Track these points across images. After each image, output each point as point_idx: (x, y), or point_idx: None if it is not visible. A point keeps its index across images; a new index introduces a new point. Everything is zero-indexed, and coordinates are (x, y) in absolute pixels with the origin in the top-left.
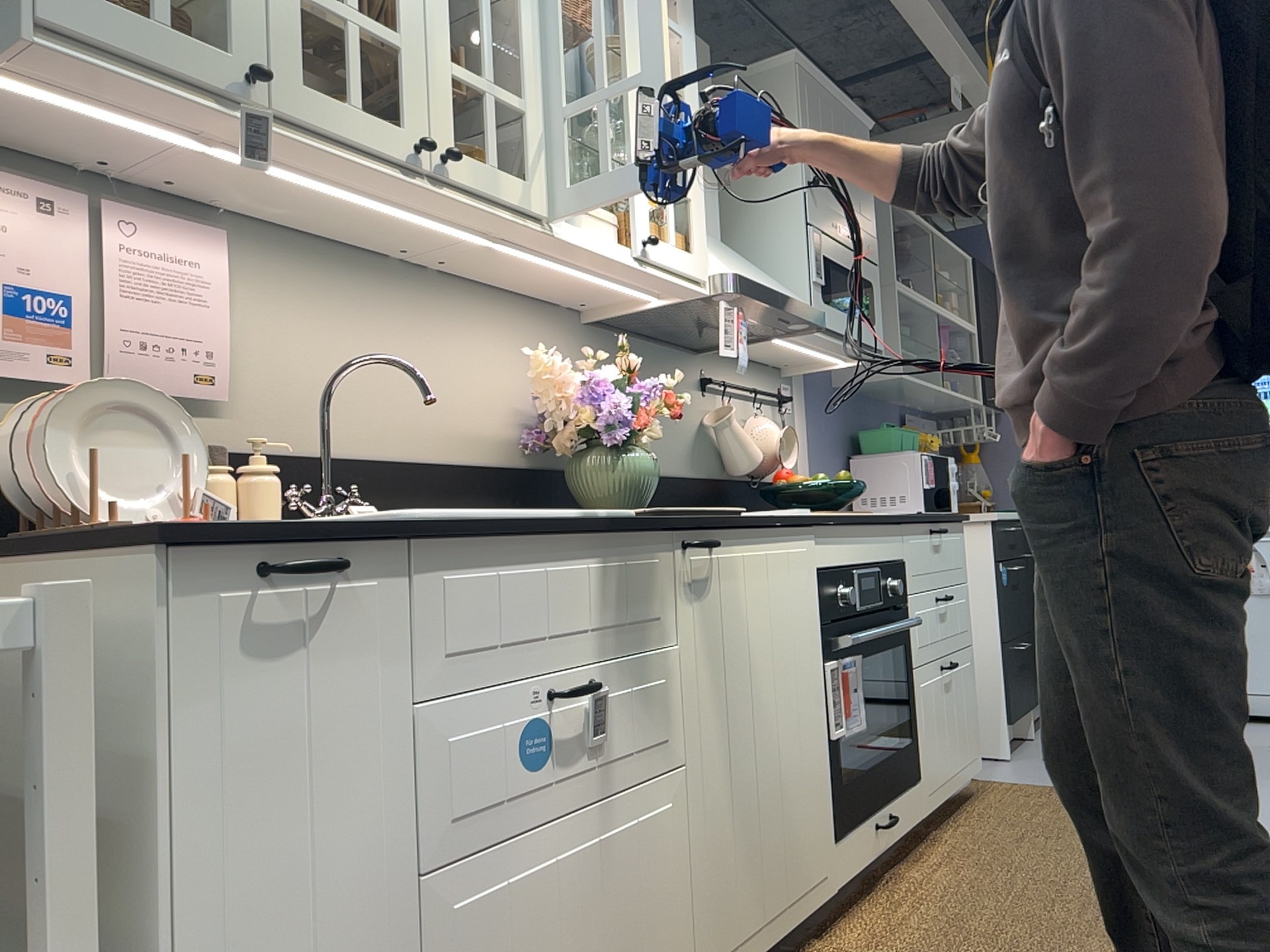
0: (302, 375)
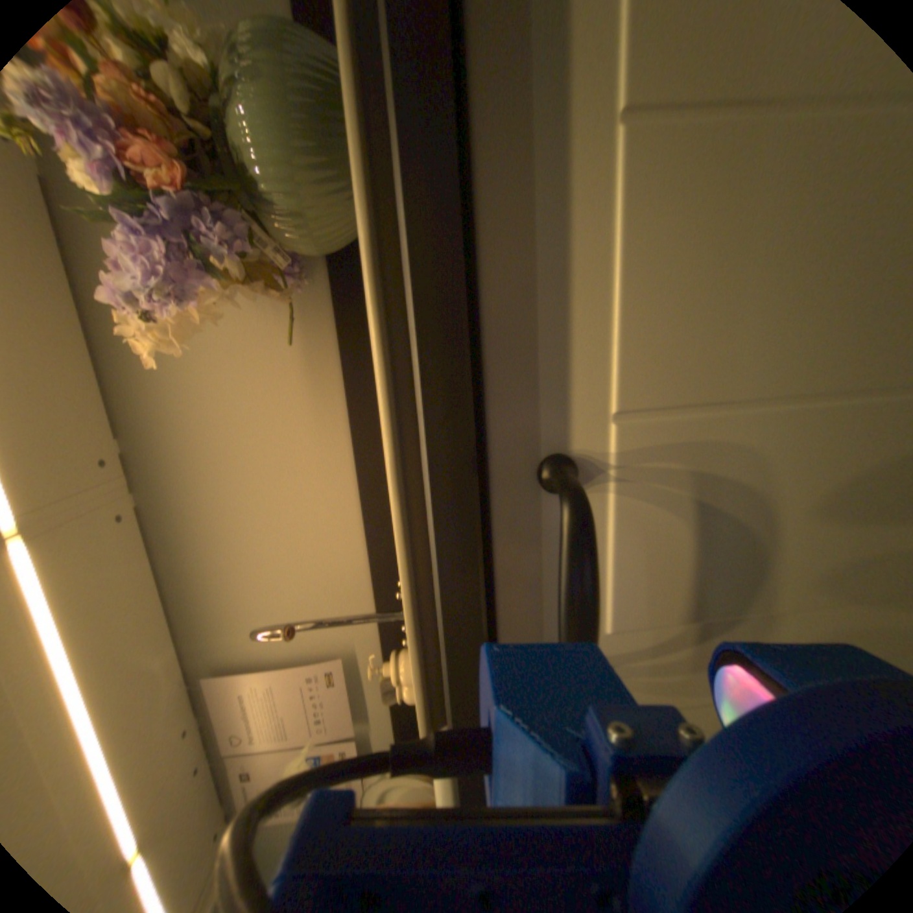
0: (295, 588)
